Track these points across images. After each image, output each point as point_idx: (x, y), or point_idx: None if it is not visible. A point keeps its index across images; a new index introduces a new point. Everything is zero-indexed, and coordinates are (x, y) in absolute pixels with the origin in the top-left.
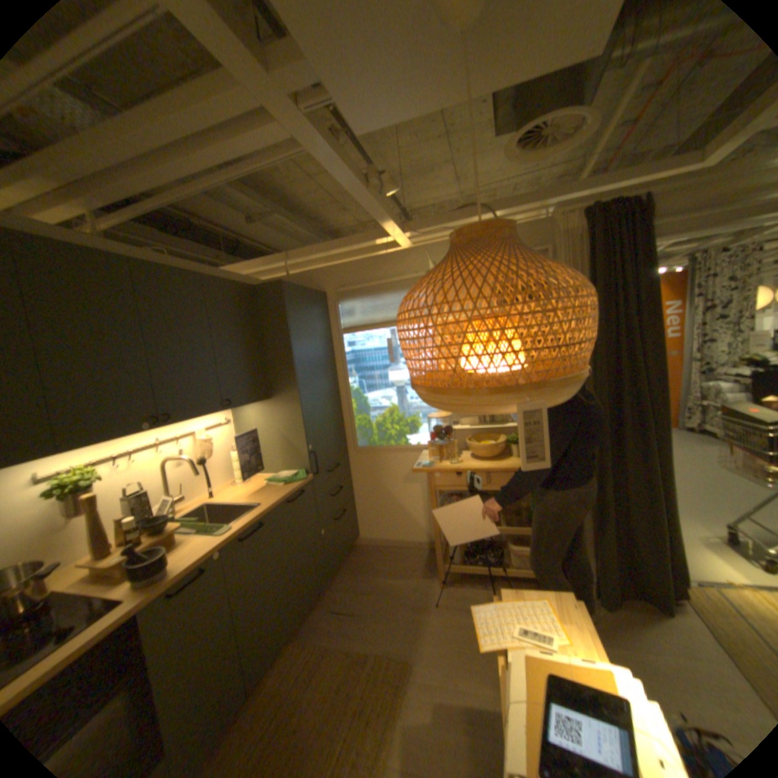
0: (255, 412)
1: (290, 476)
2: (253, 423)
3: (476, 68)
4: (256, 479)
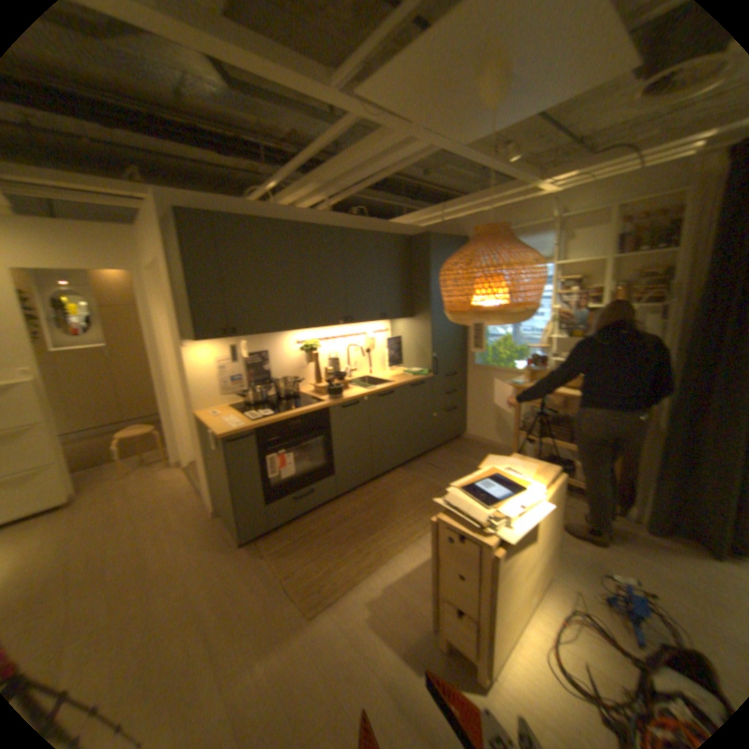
0: (401, 326)
1: (416, 371)
2: (400, 333)
3: (531, 101)
4: (397, 370)
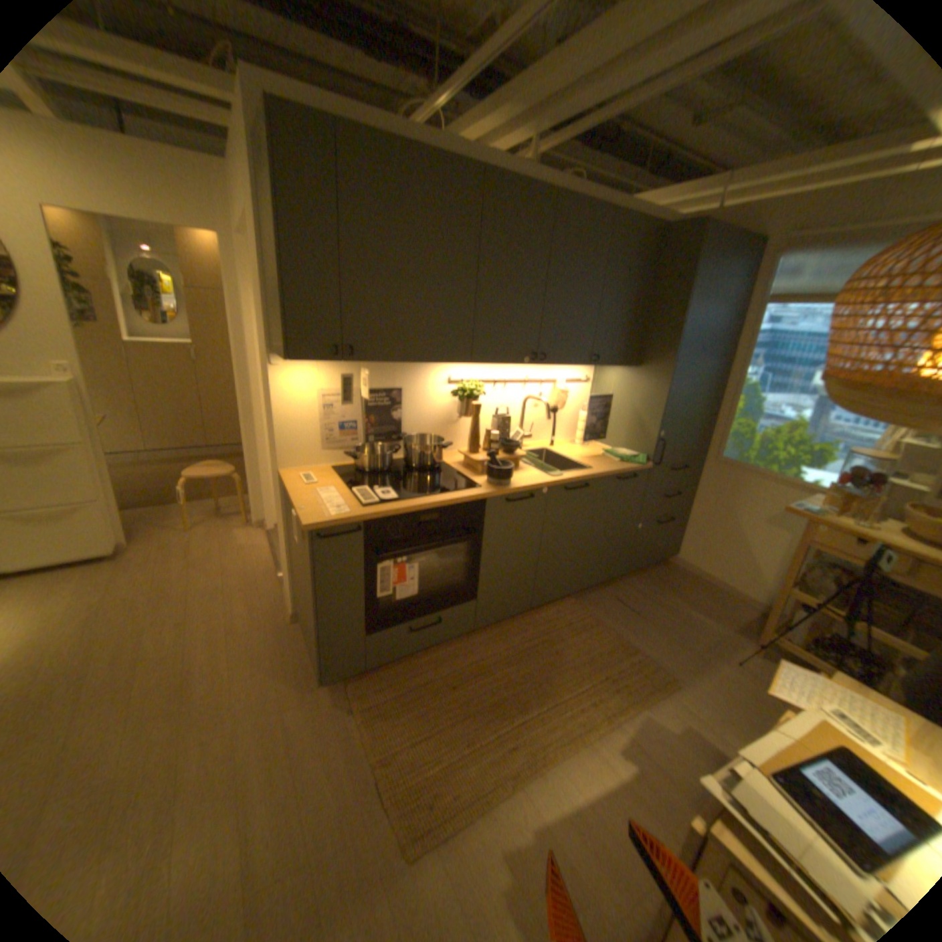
0: (616, 378)
1: (629, 455)
2: (611, 389)
3: None
4: (593, 447)
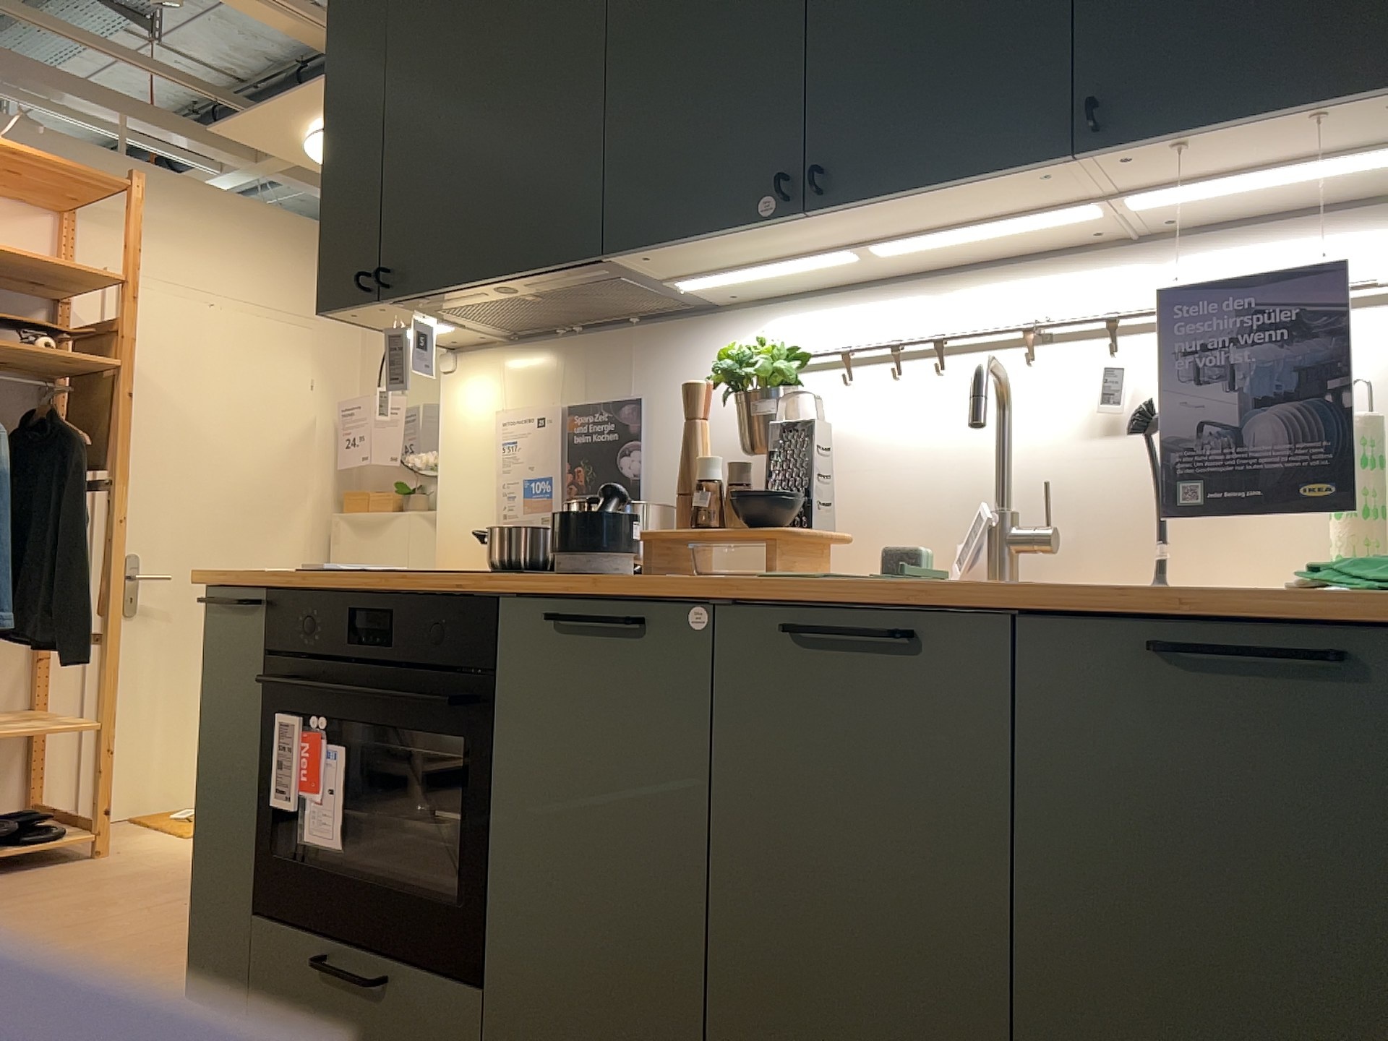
0: None
1: None
2: None
3: None
4: None
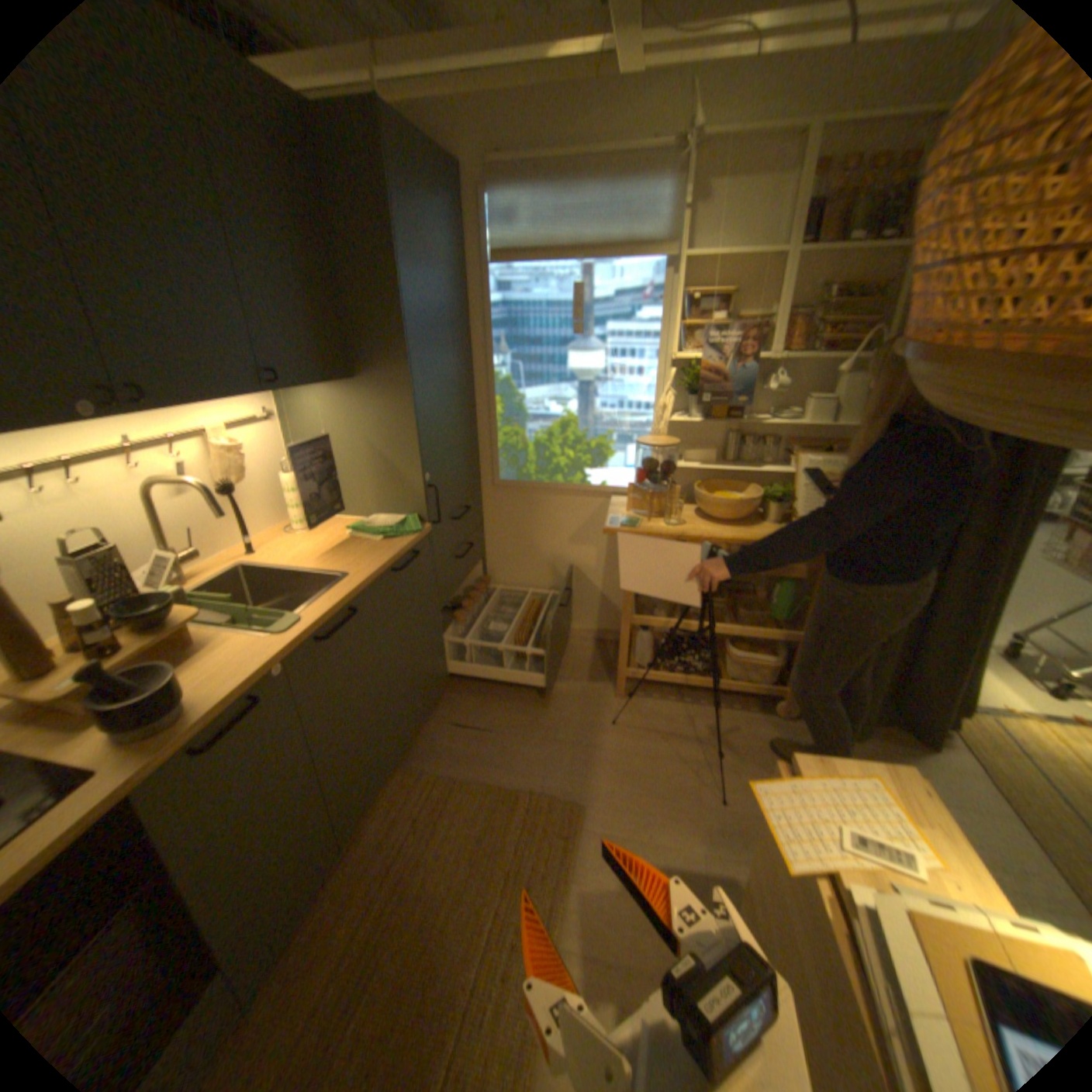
0: (322, 402)
1: (393, 524)
2: (320, 422)
3: None
4: (329, 524)
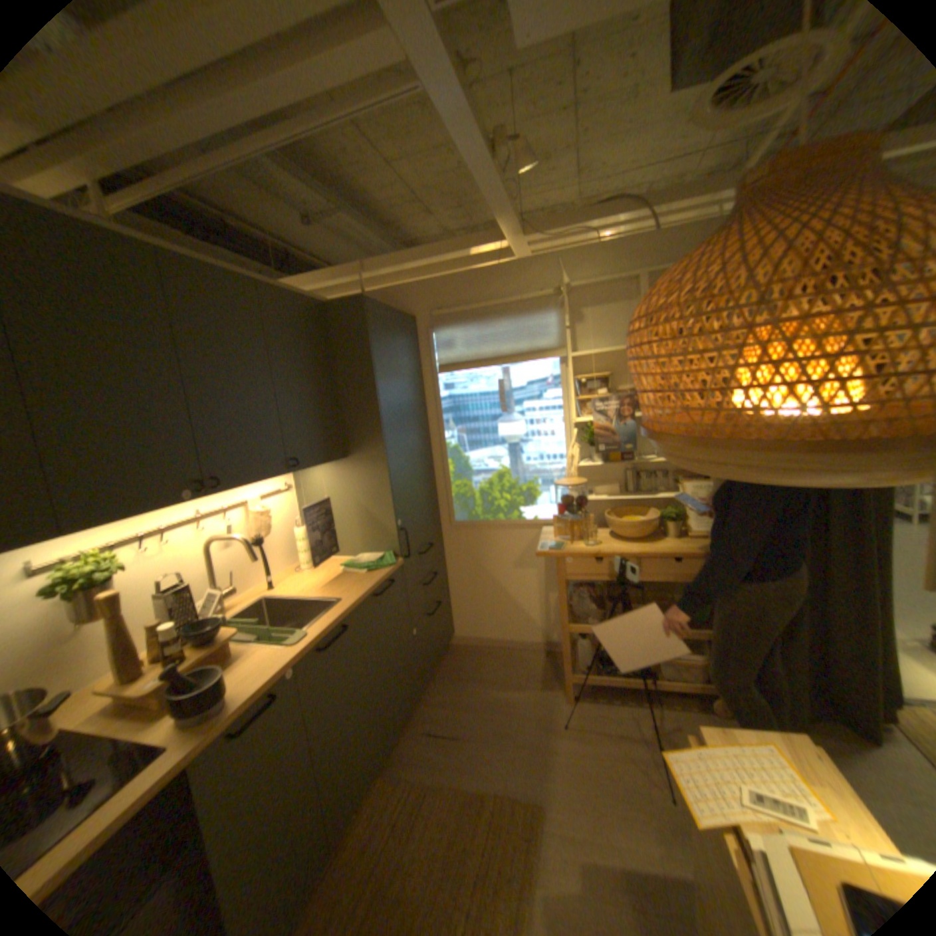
0: (326, 476)
1: (375, 560)
2: (324, 490)
3: None
4: (328, 564)
